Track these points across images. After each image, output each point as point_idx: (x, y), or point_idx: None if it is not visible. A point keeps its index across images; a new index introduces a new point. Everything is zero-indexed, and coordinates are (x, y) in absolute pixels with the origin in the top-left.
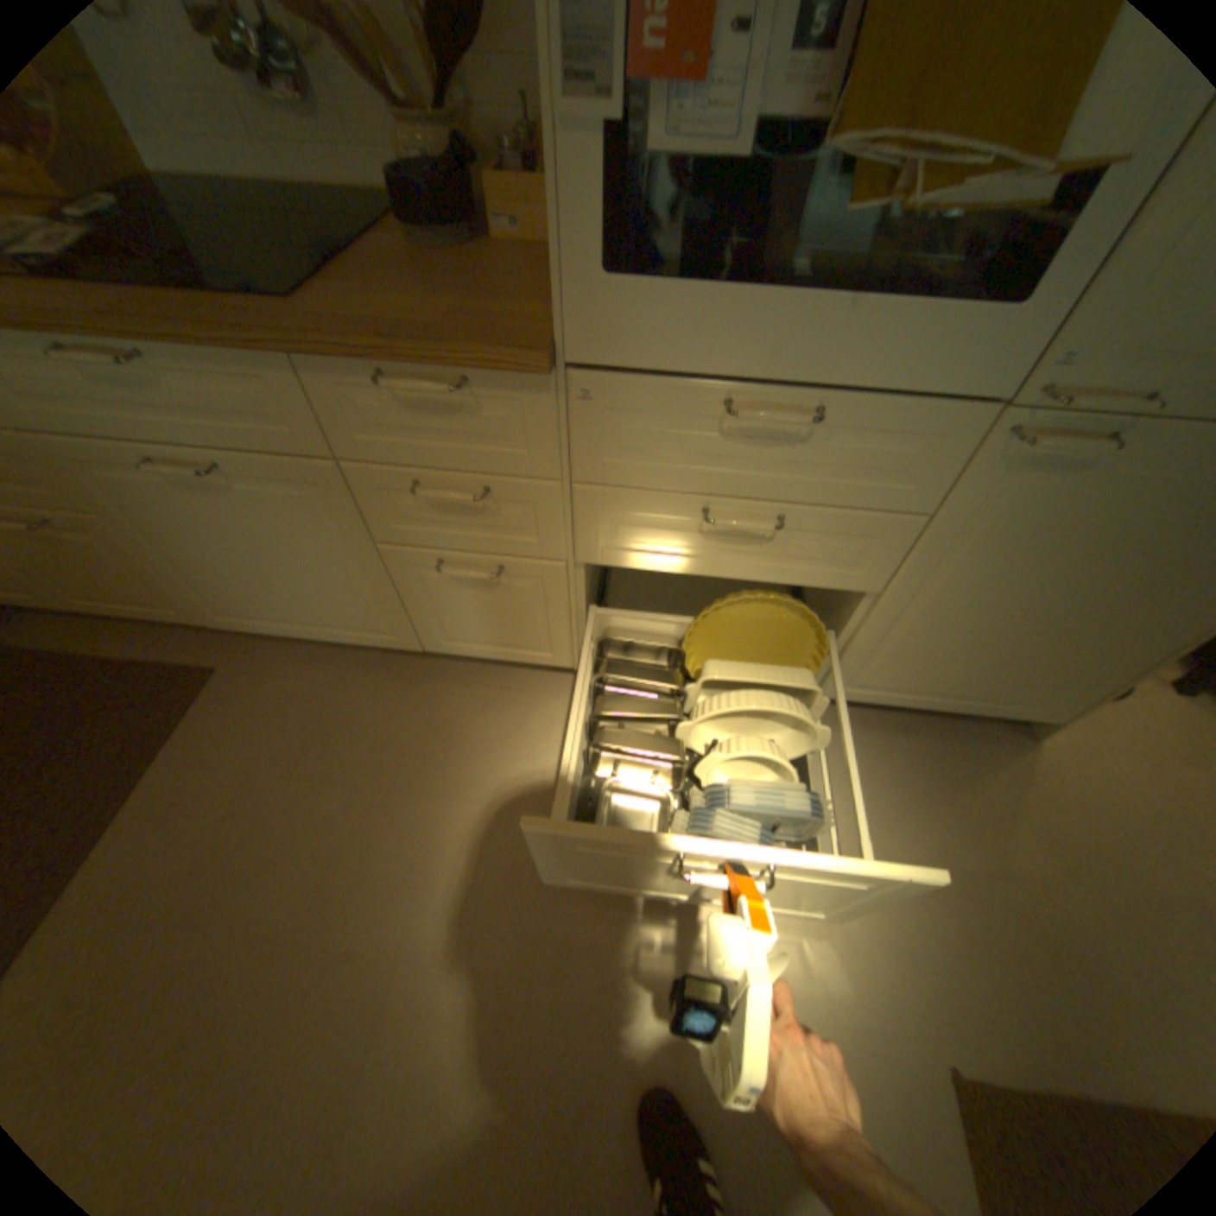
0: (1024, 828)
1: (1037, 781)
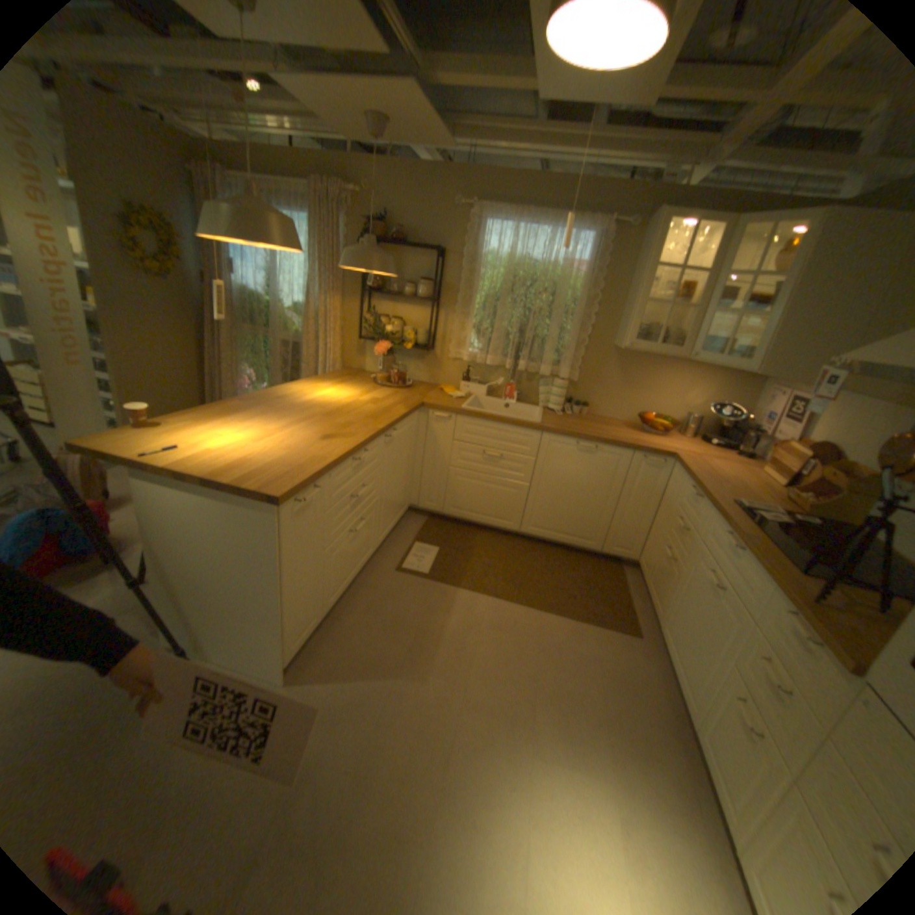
0: None
1: None
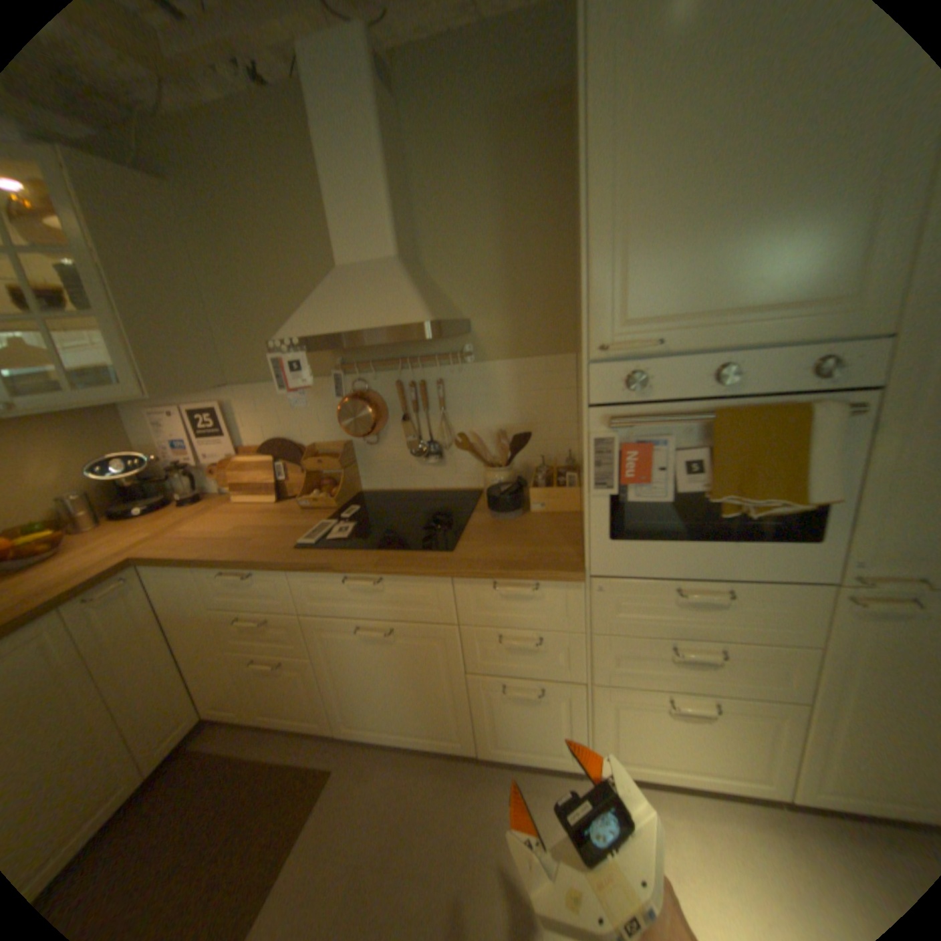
0: None
1: None
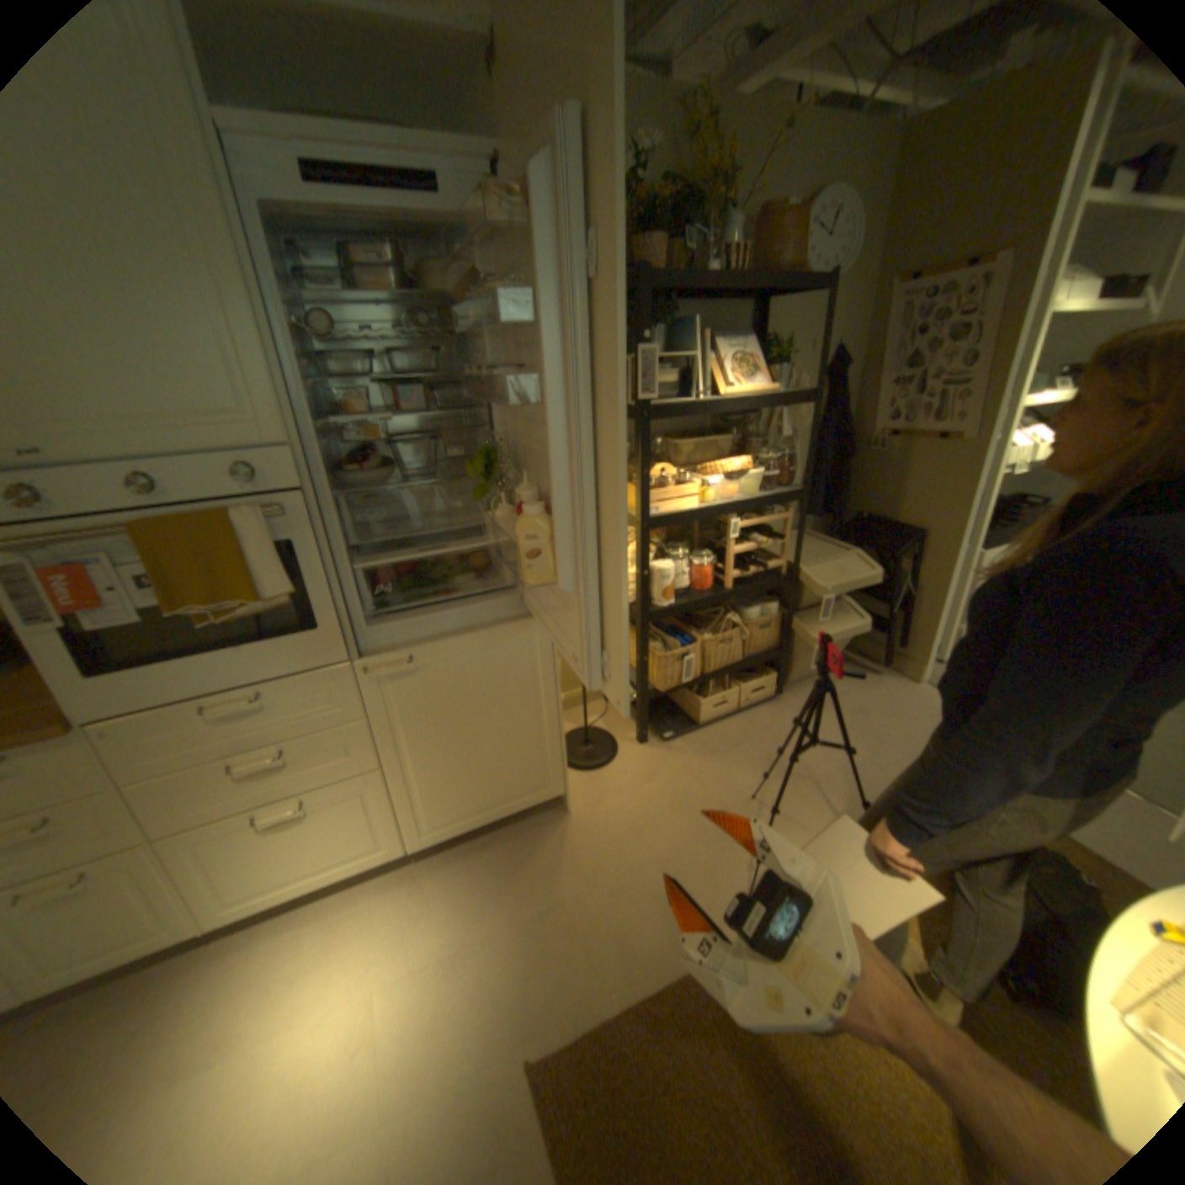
0: (560, 871)
1: (567, 837)
